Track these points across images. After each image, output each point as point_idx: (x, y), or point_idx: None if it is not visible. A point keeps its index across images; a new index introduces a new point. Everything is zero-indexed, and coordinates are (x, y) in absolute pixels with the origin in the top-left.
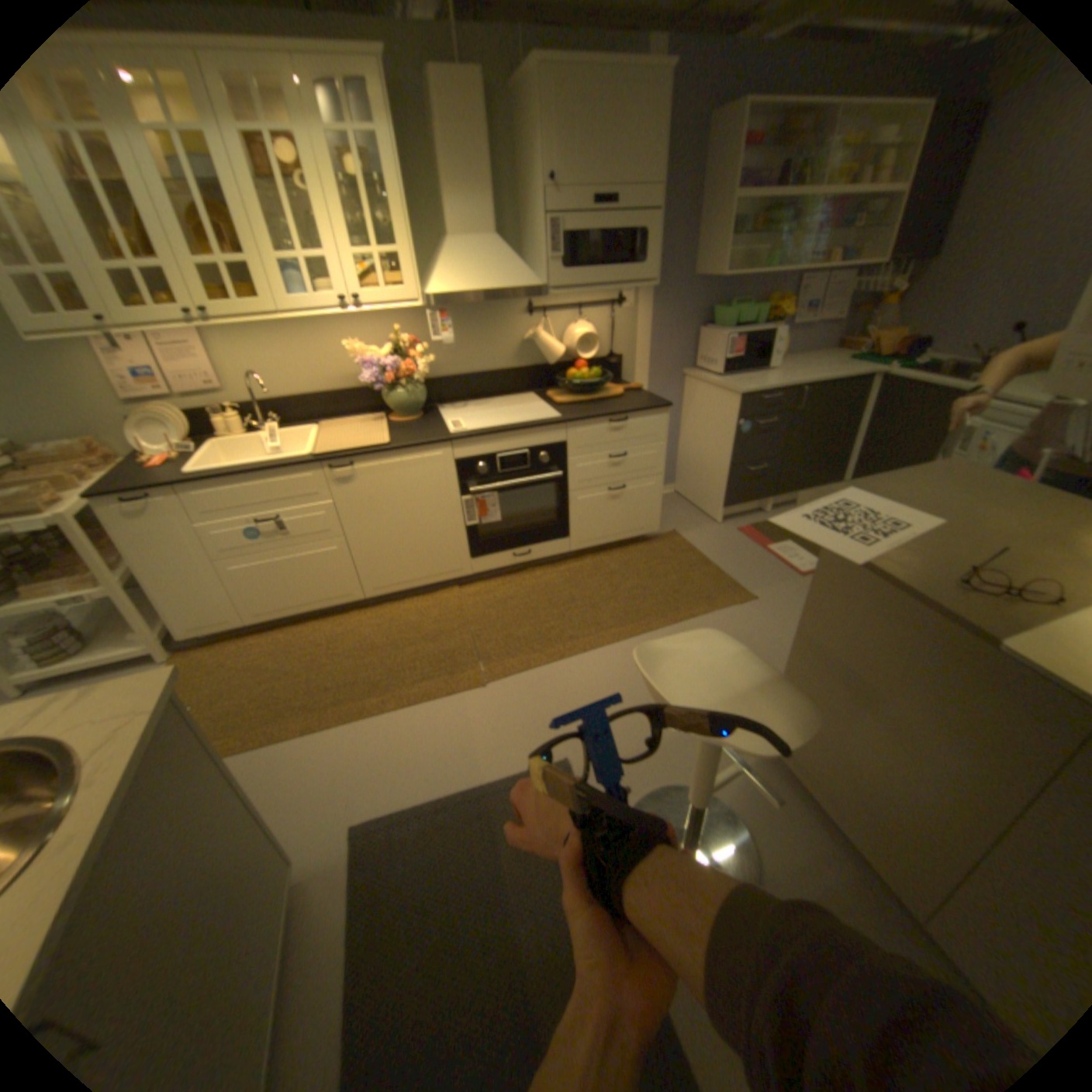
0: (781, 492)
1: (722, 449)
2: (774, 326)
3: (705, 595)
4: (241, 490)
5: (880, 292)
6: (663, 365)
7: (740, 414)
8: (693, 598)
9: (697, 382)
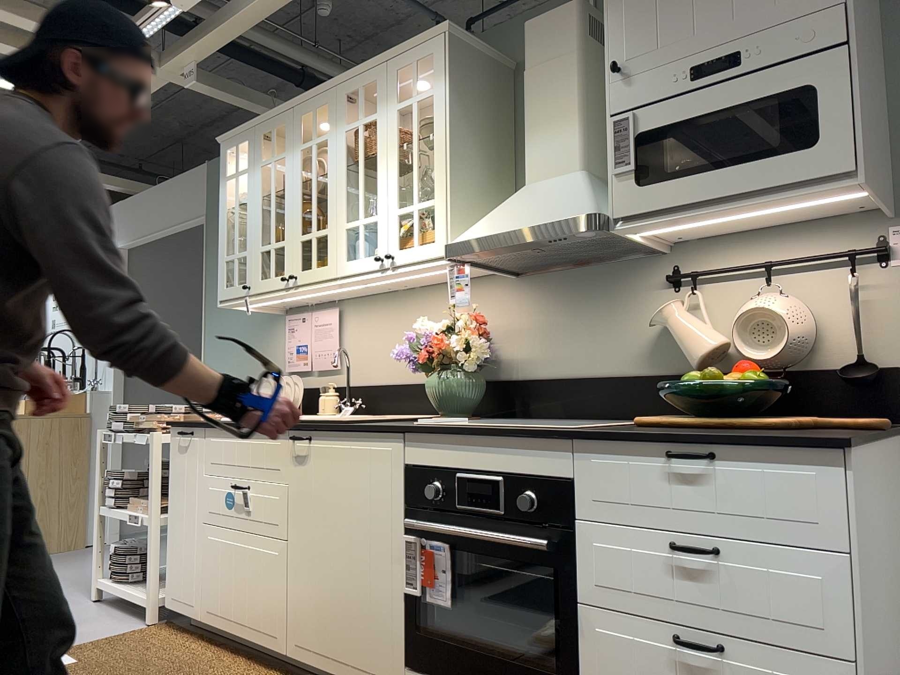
0: None
1: None
2: None
3: None
4: (235, 446)
5: None
6: None
7: None
8: None
9: None
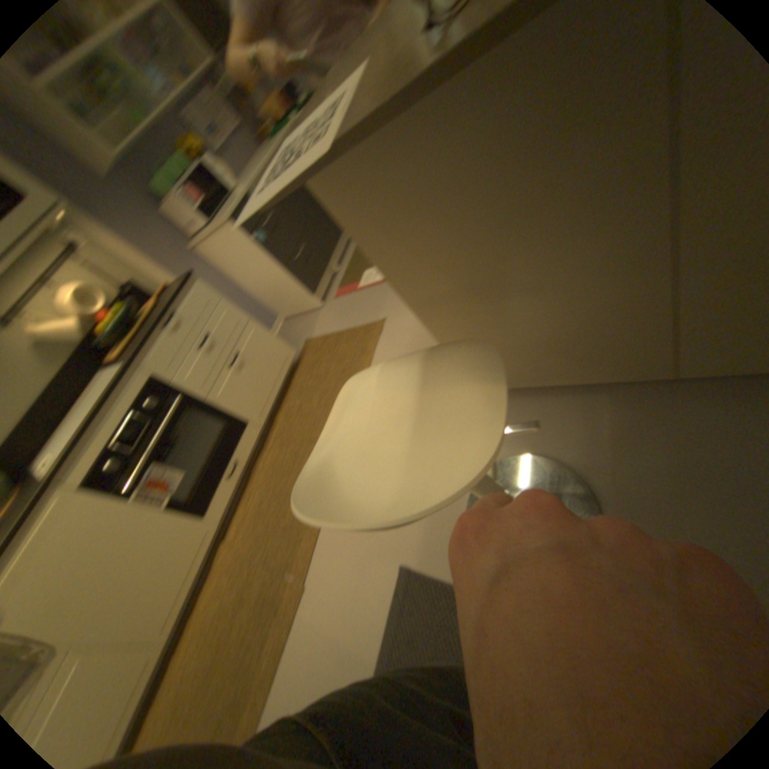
0: (329, 252)
1: (265, 266)
2: (195, 163)
3: (358, 353)
4: None
5: (236, 90)
6: (166, 260)
7: (243, 234)
8: (354, 362)
9: (200, 246)
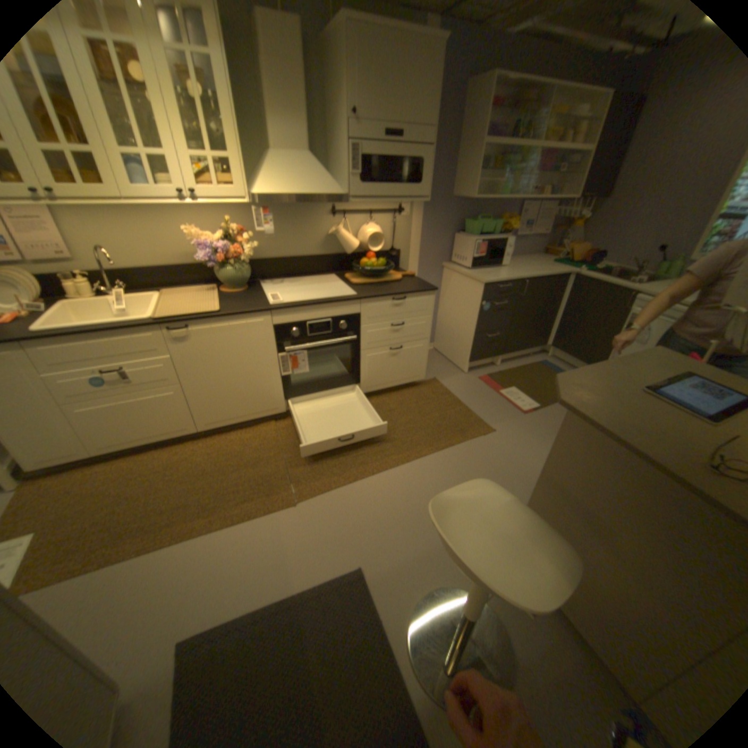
0: (507, 352)
1: (469, 321)
2: (505, 236)
3: (459, 428)
4: (87, 347)
5: (571, 218)
6: (428, 259)
7: (483, 297)
8: (451, 431)
9: (452, 272)
